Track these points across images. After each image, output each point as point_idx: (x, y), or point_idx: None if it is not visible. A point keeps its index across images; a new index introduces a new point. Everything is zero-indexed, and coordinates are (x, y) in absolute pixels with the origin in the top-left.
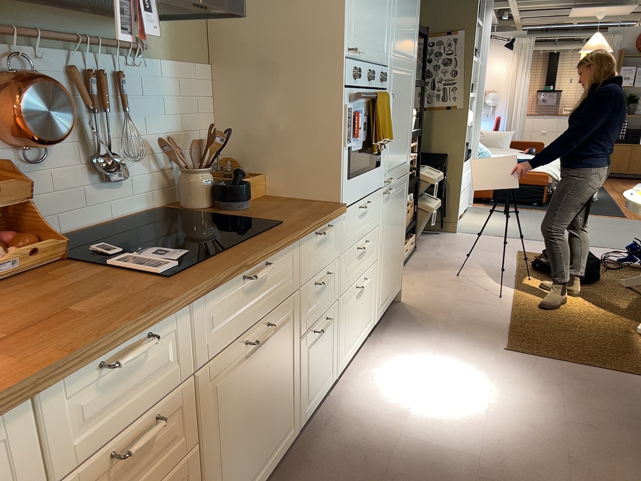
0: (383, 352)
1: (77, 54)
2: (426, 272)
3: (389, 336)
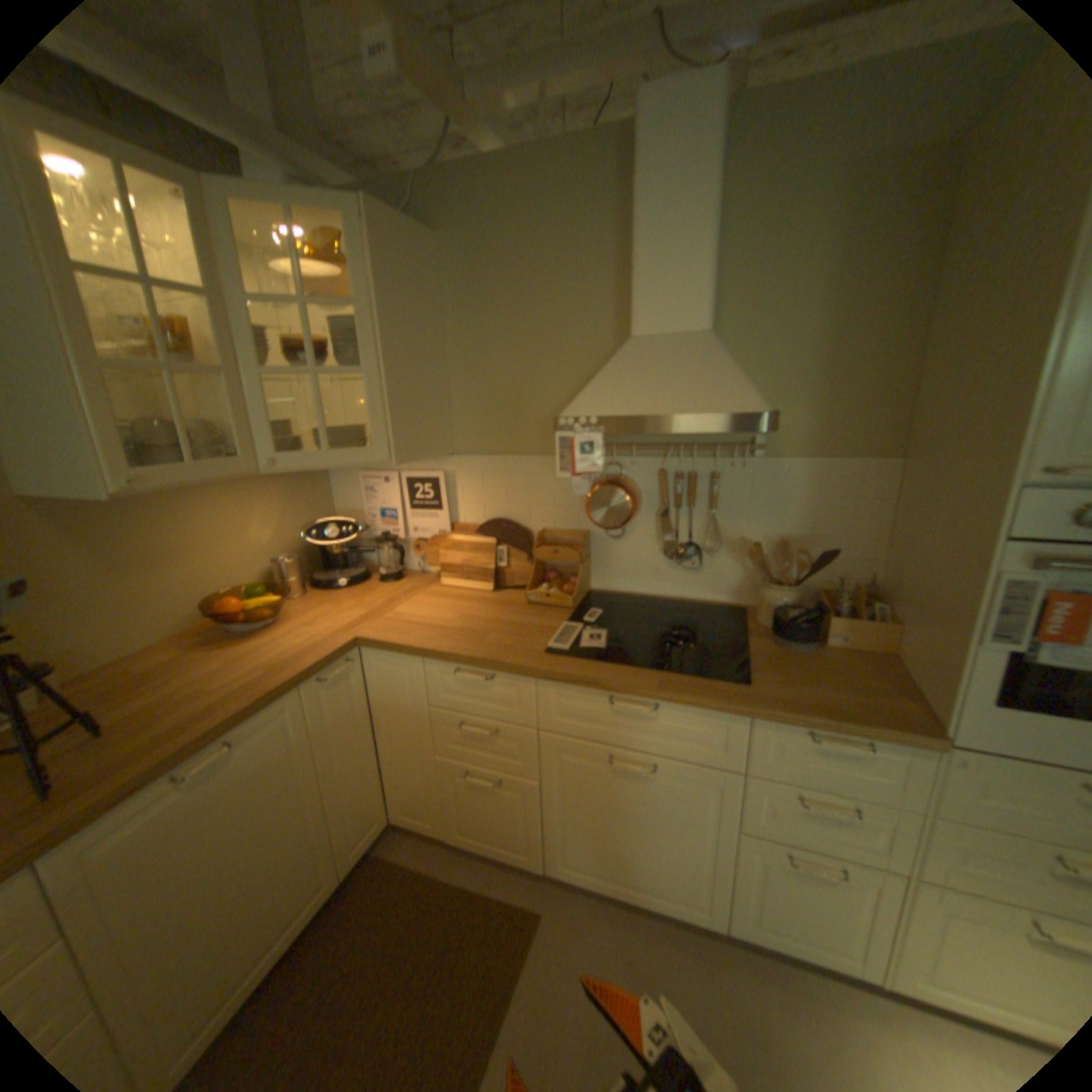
0: None
1: (671, 459)
2: None
3: None
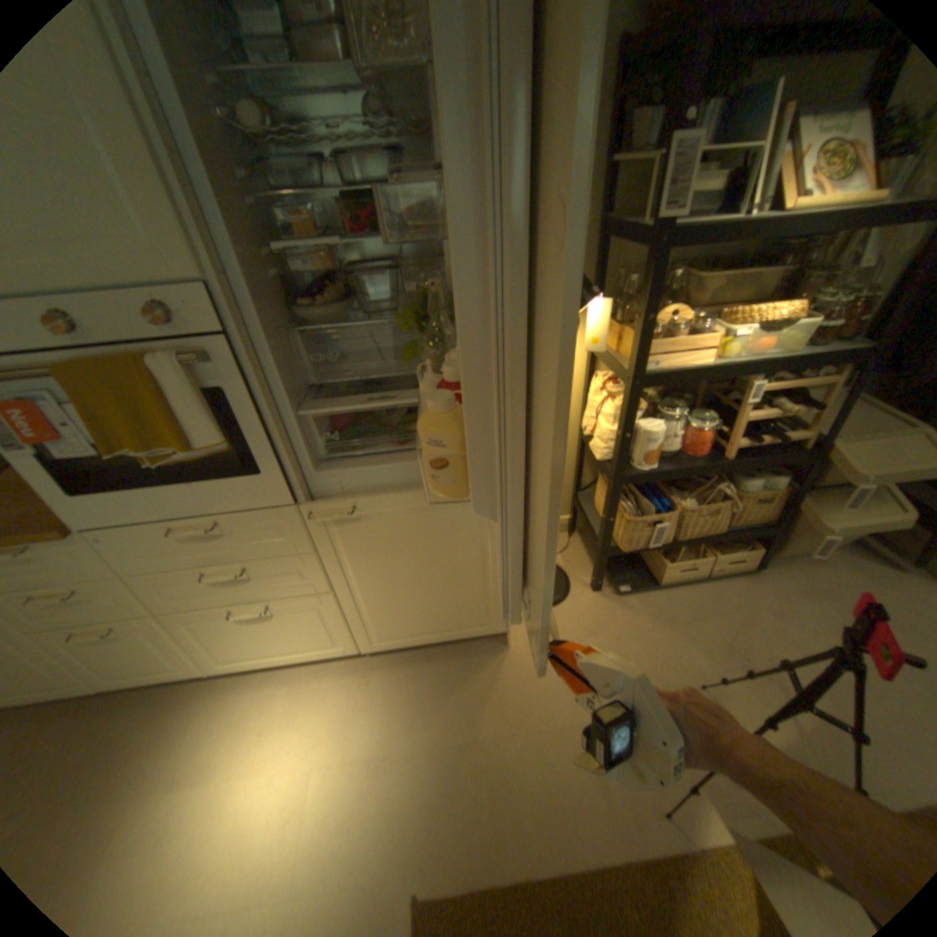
0: (331, 694)
1: None
2: (662, 632)
3: (384, 680)
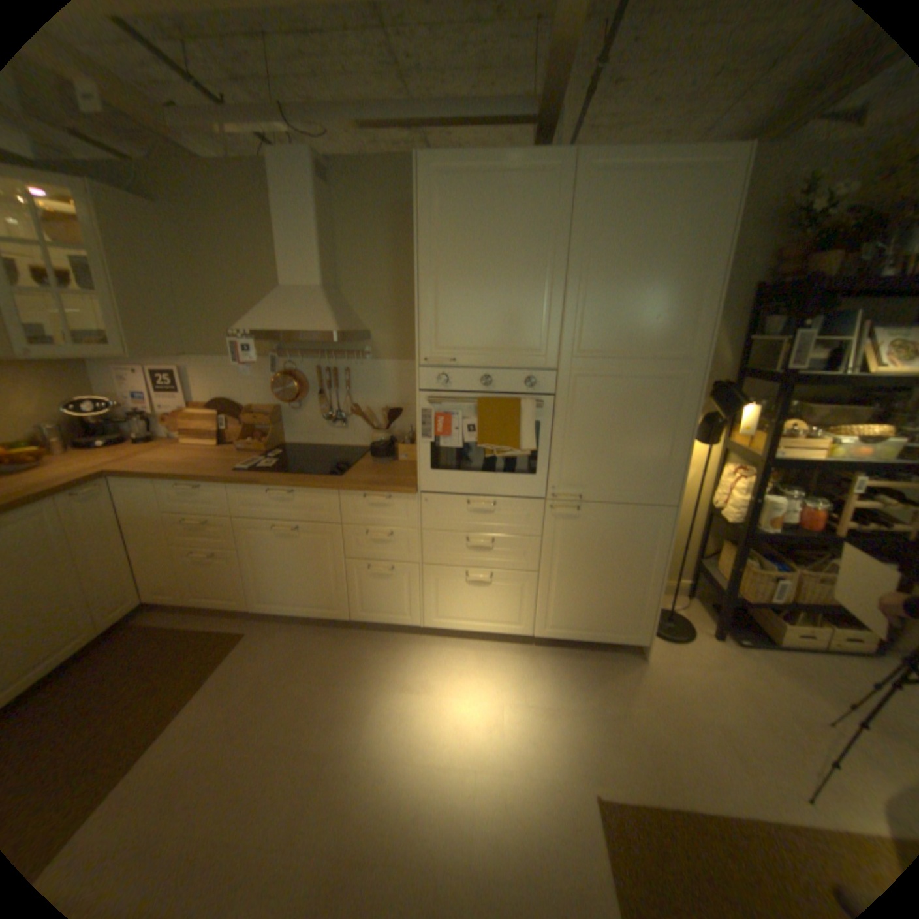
0: (509, 662)
1: (321, 360)
2: (786, 681)
3: (549, 663)
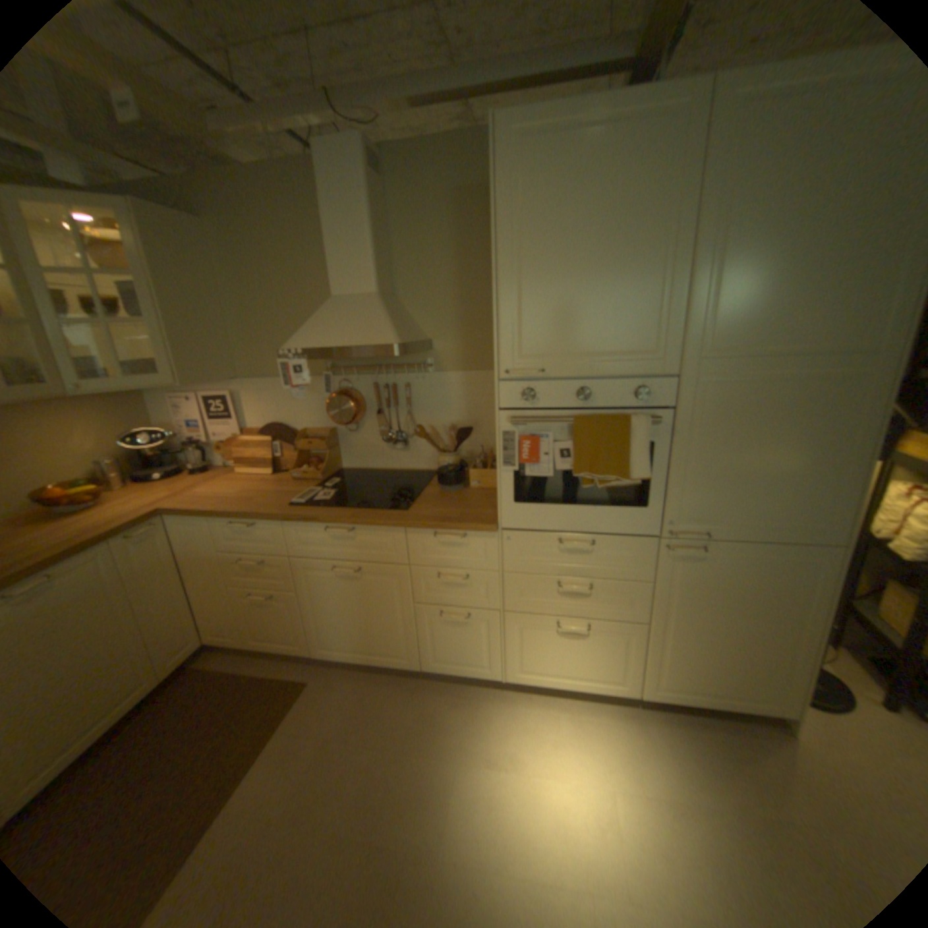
0: (614, 732)
1: (380, 376)
2: None
3: (665, 735)
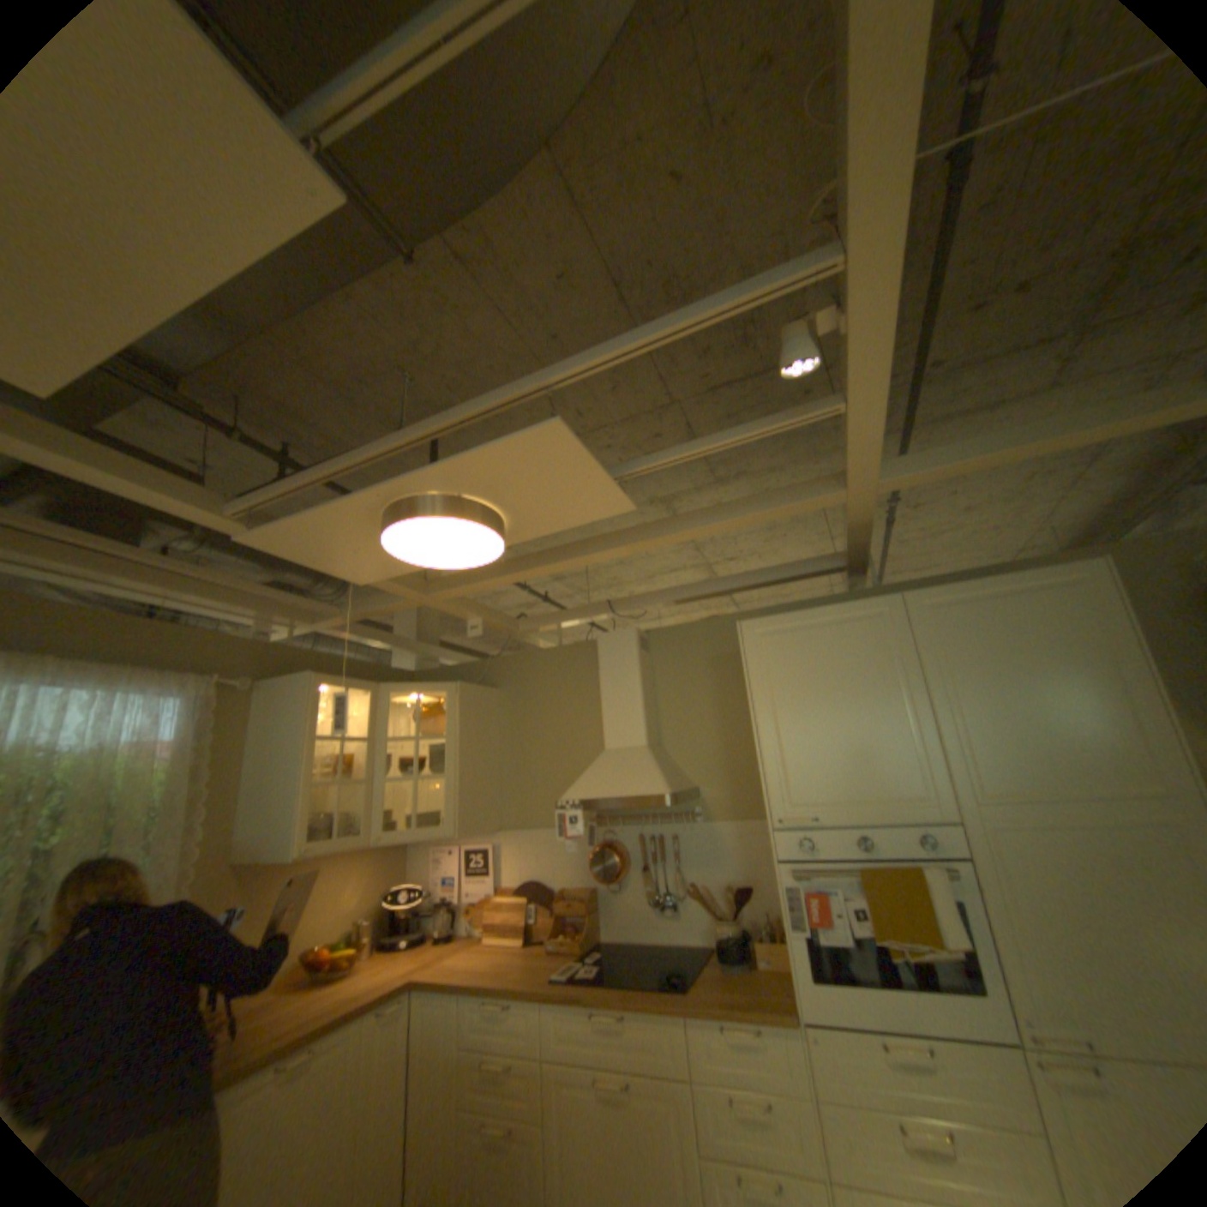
0: None
1: (645, 828)
2: None
3: None
